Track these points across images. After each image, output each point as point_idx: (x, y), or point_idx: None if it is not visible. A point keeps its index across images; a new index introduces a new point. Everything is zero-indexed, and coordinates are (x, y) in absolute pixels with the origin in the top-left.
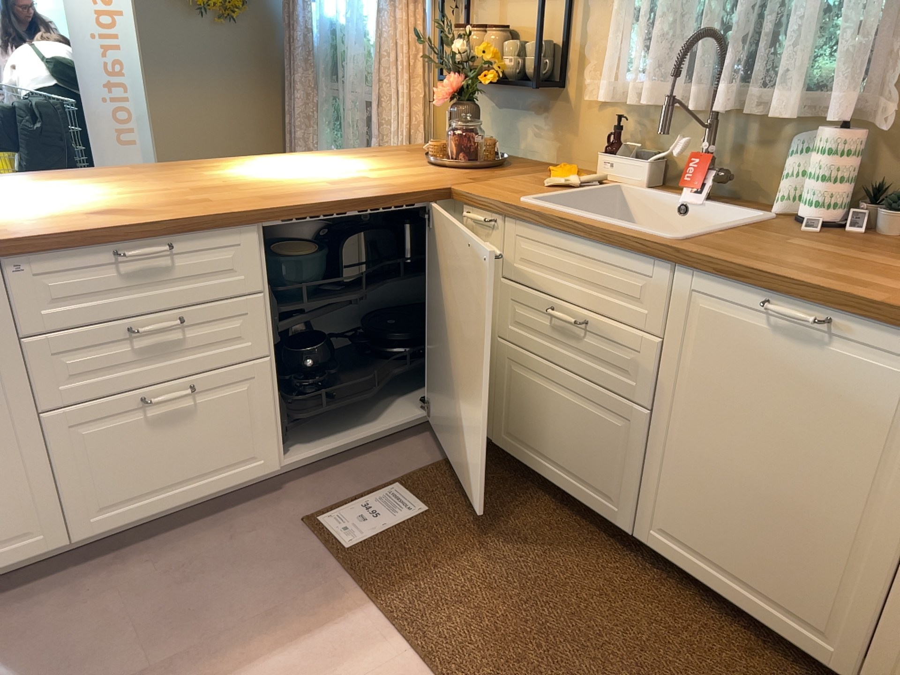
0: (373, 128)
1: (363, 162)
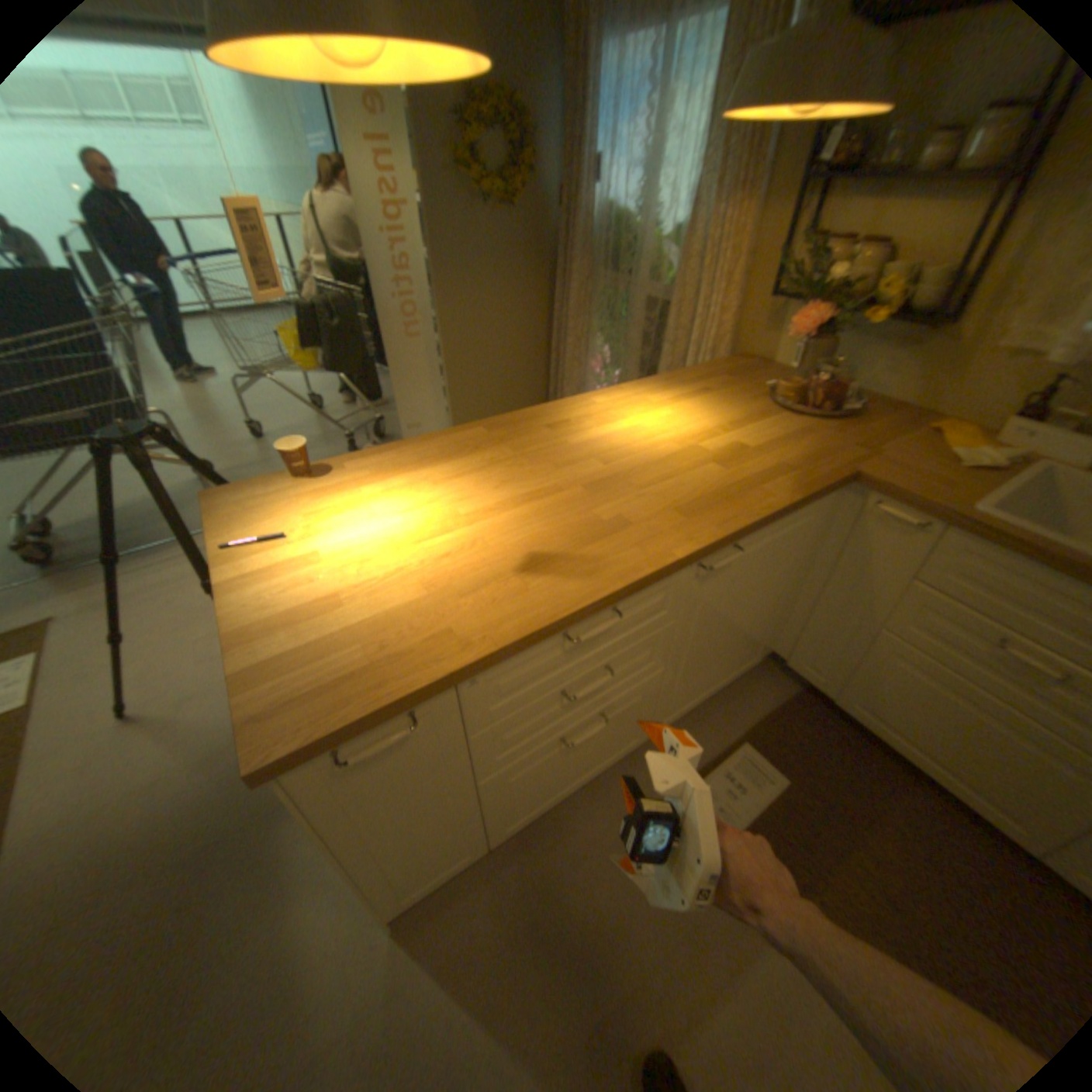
0: (666, 334)
1: (707, 404)
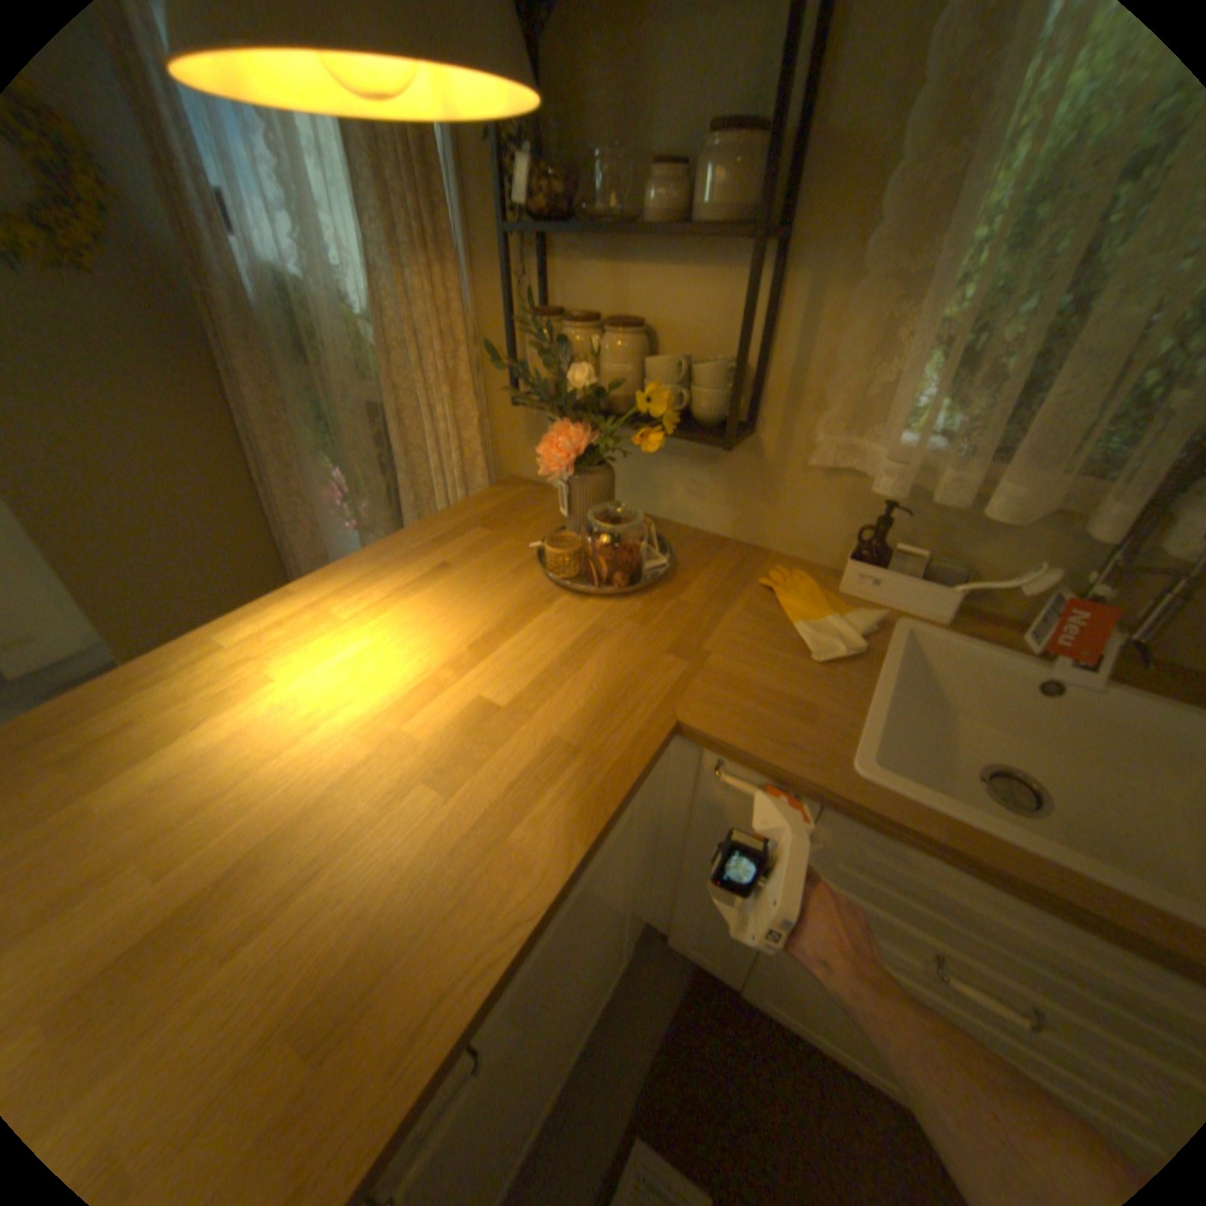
0: (396, 459)
1: (439, 604)
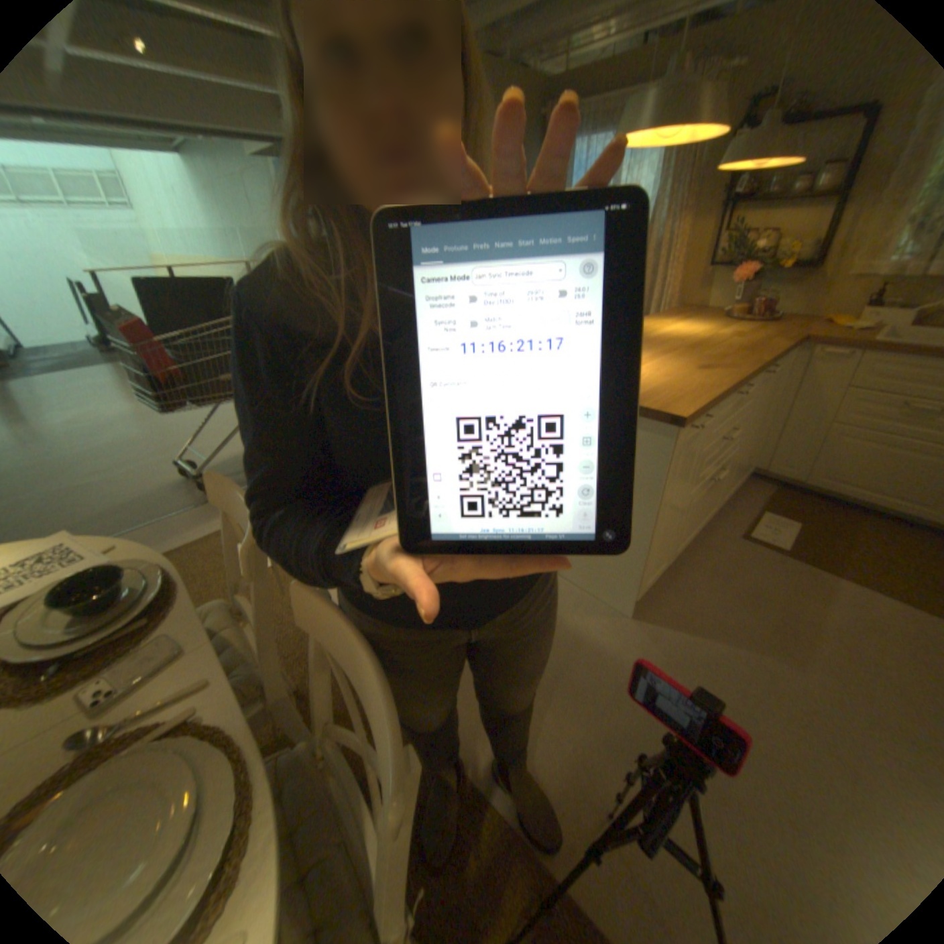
0: None
1: (698, 321)
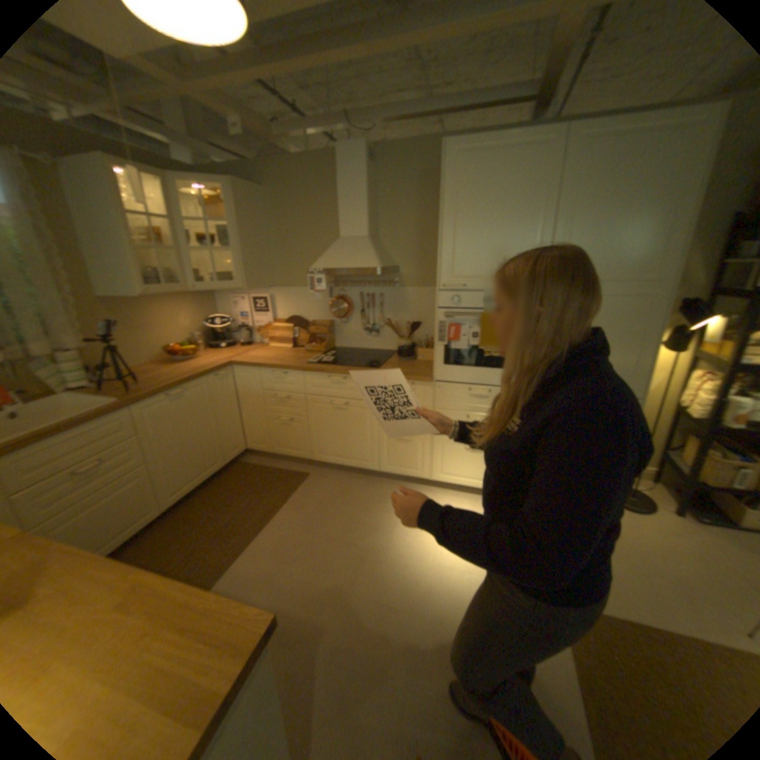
0: None
1: None
